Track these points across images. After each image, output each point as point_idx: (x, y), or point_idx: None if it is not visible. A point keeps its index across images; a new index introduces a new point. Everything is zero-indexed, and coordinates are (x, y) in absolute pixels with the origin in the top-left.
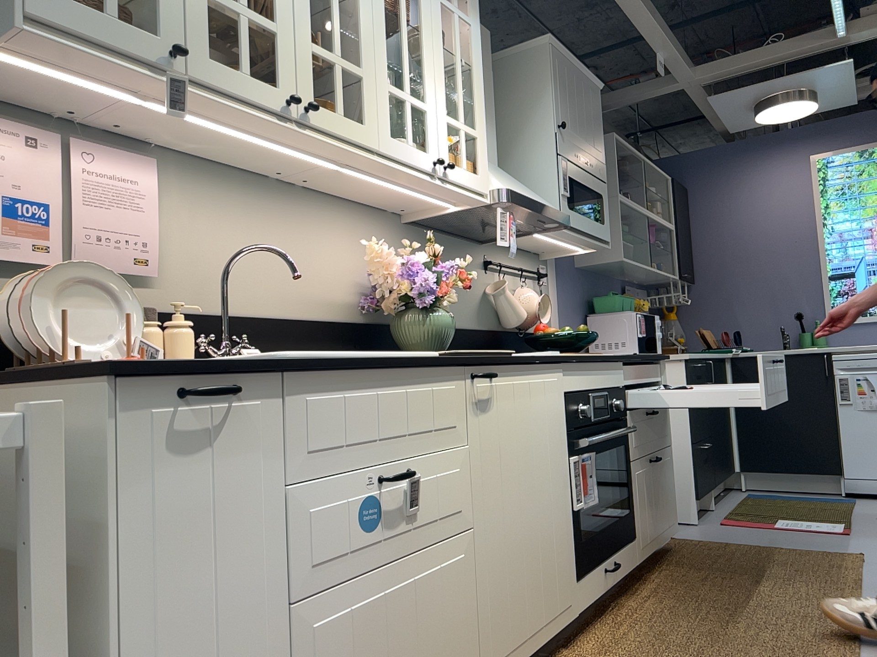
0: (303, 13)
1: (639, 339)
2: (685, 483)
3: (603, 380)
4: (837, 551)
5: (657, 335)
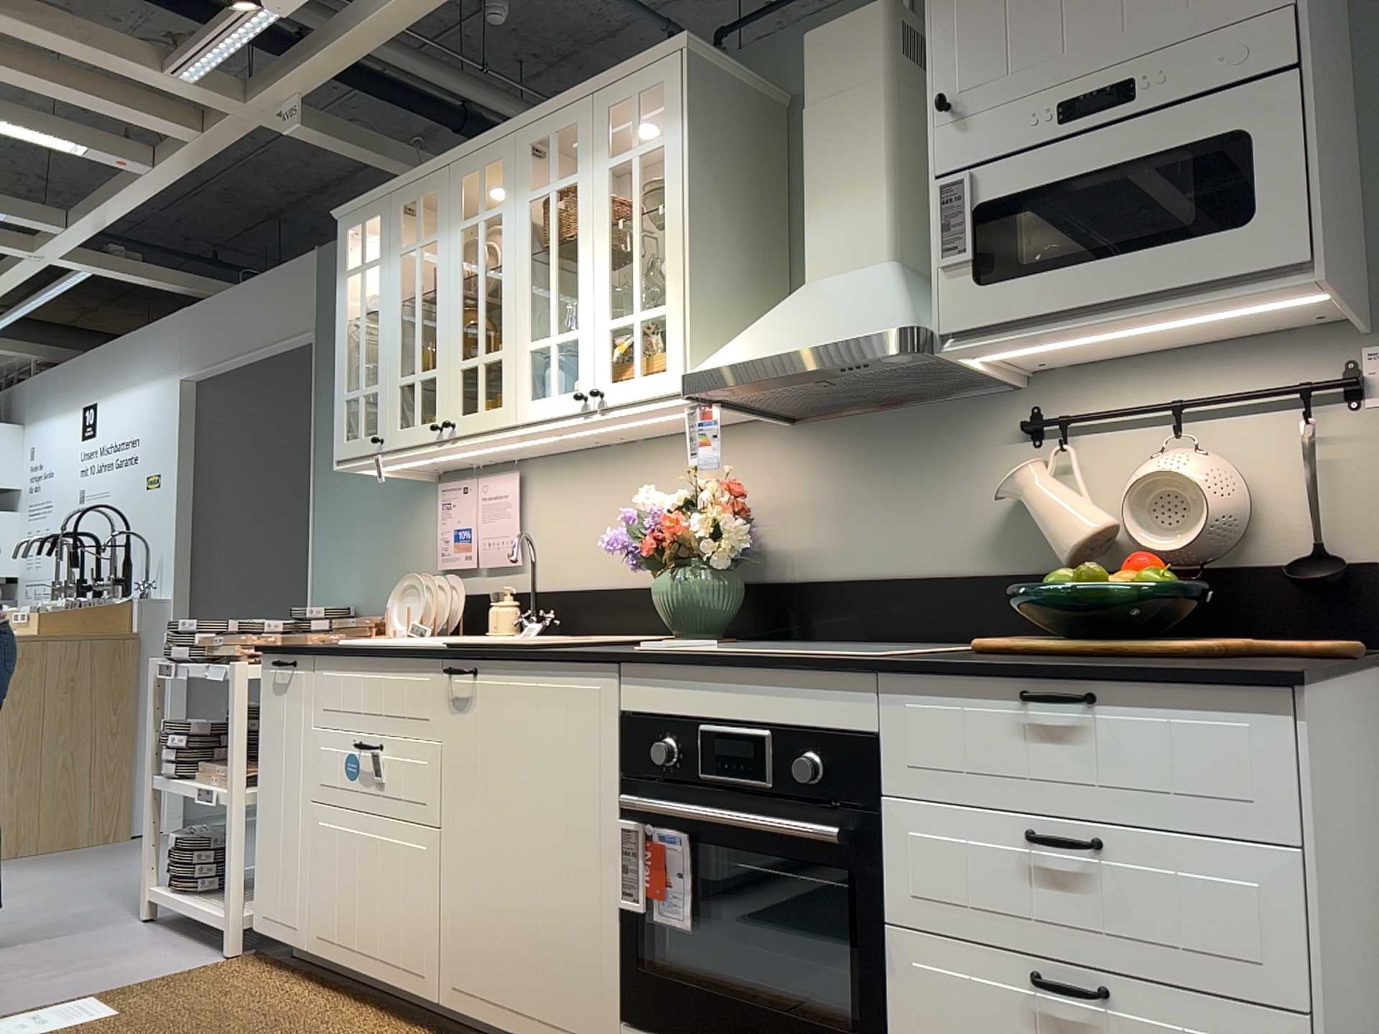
0: (454, 340)
1: None
2: None
3: (759, 708)
4: None
5: None
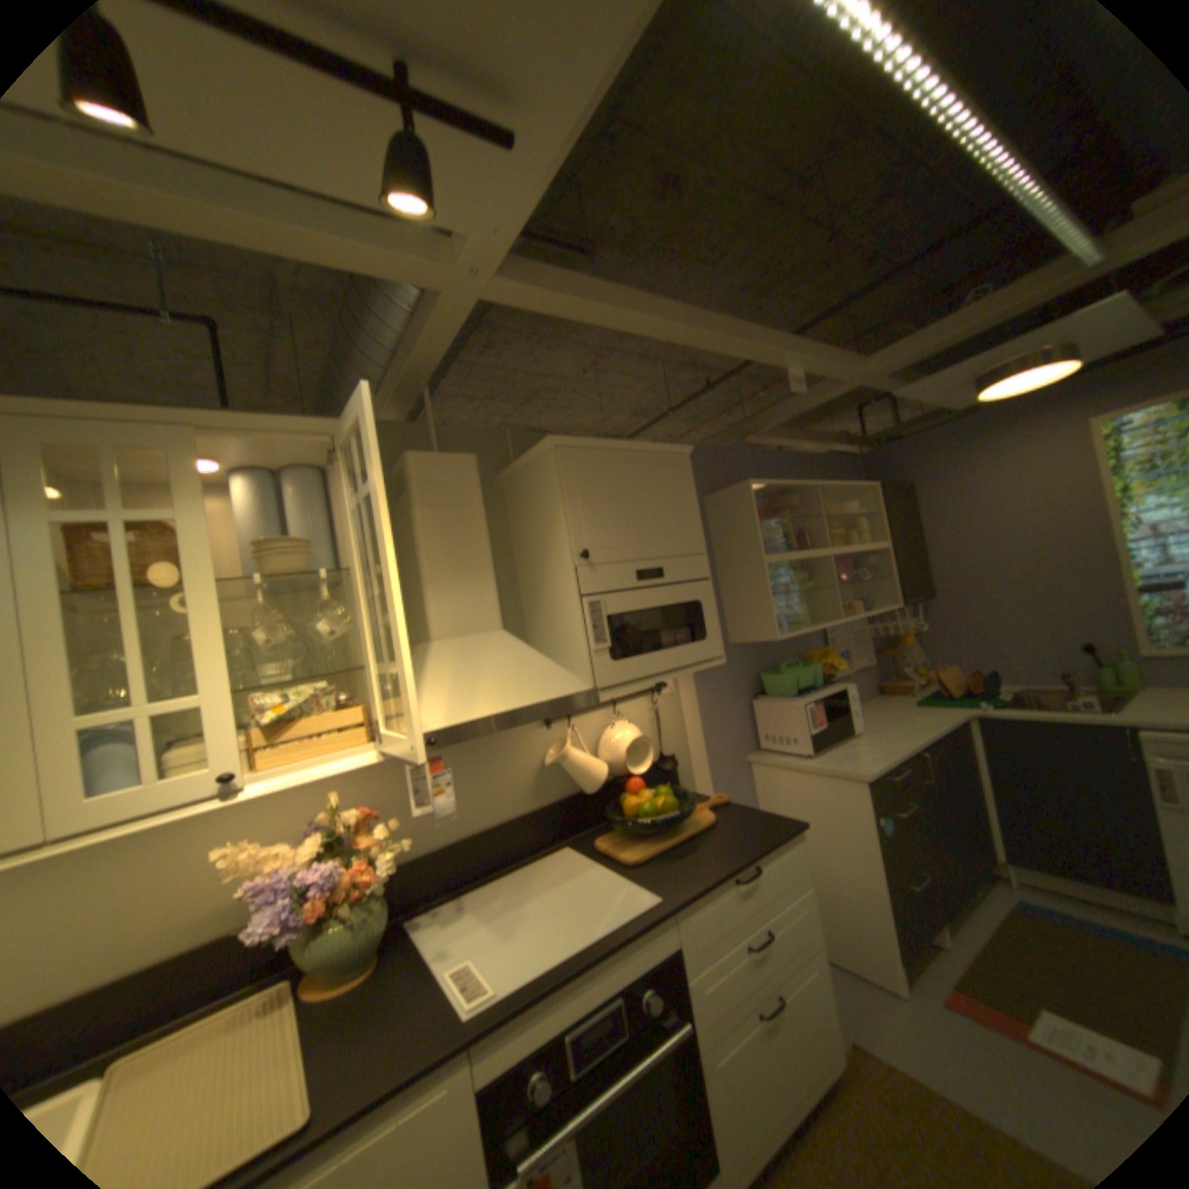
0: None
1: (812, 736)
2: (885, 943)
3: (608, 987)
4: None
5: (849, 713)
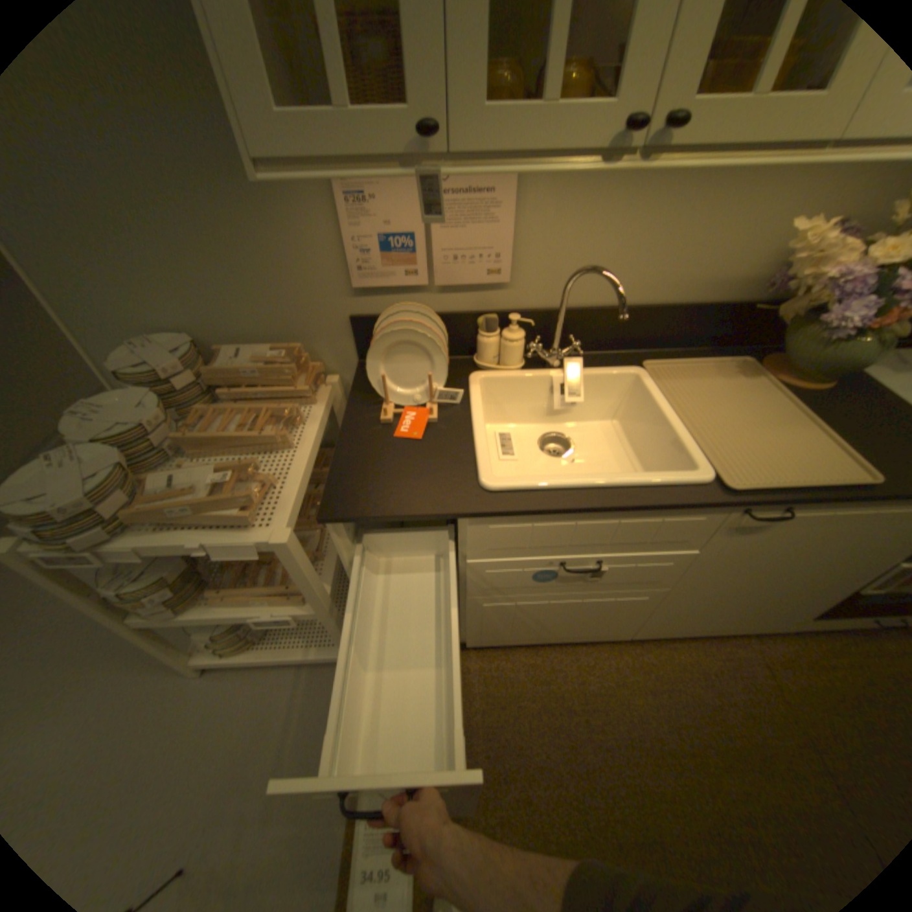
0: None
1: None
2: None
3: None
4: None
5: None
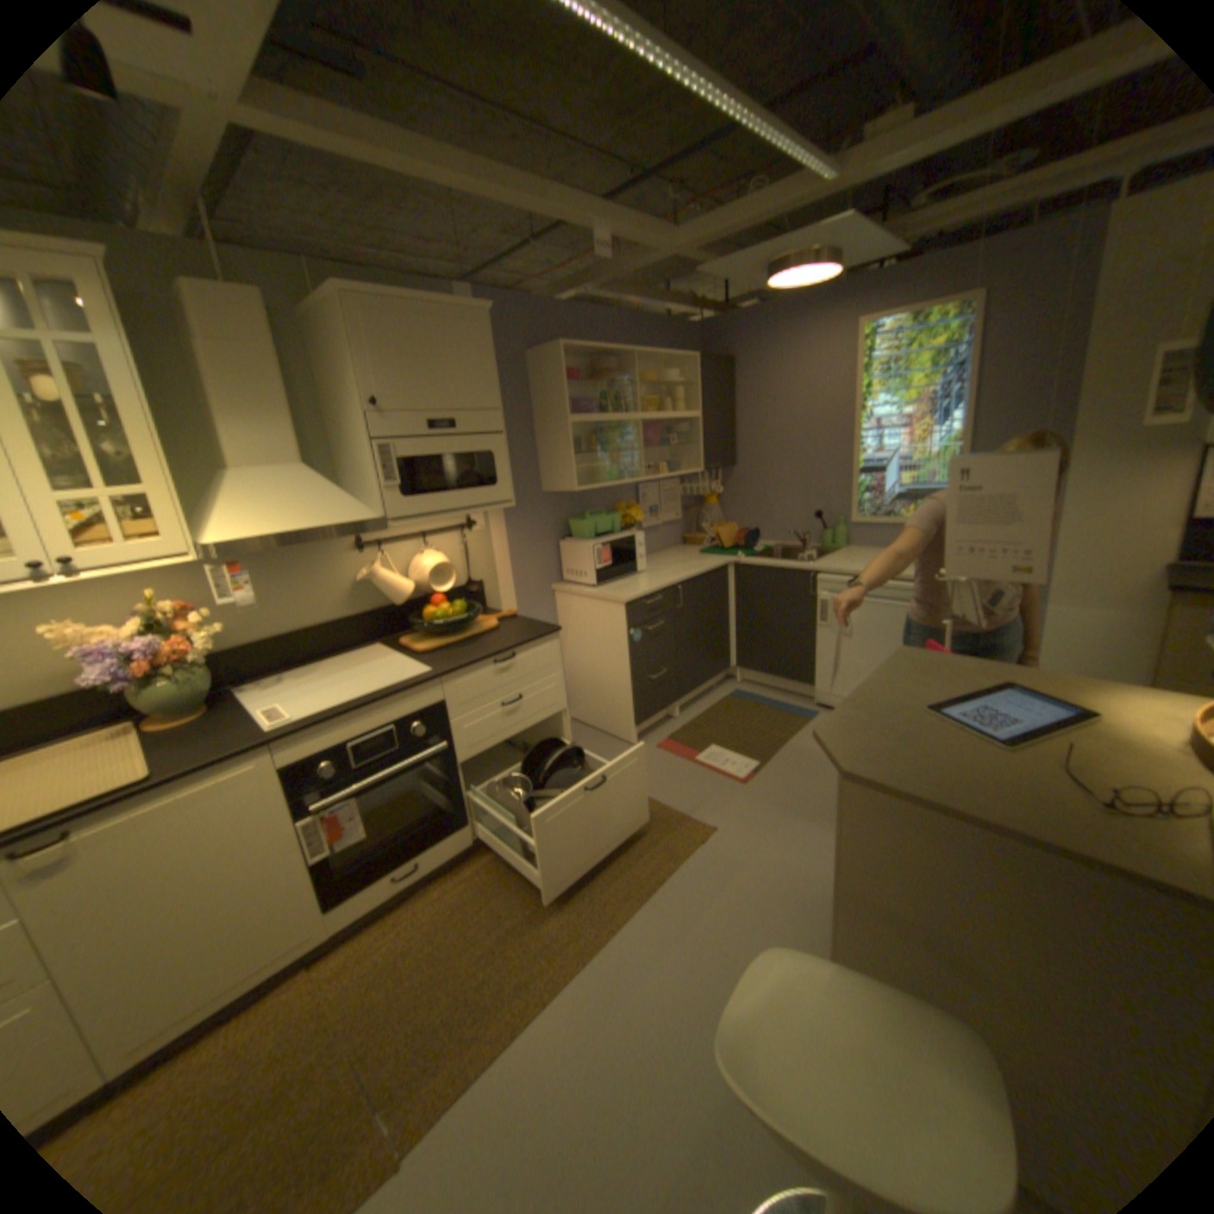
0: None
1: (598, 570)
2: (626, 711)
3: (383, 717)
4: (700, 820)
5: (634, 555)
